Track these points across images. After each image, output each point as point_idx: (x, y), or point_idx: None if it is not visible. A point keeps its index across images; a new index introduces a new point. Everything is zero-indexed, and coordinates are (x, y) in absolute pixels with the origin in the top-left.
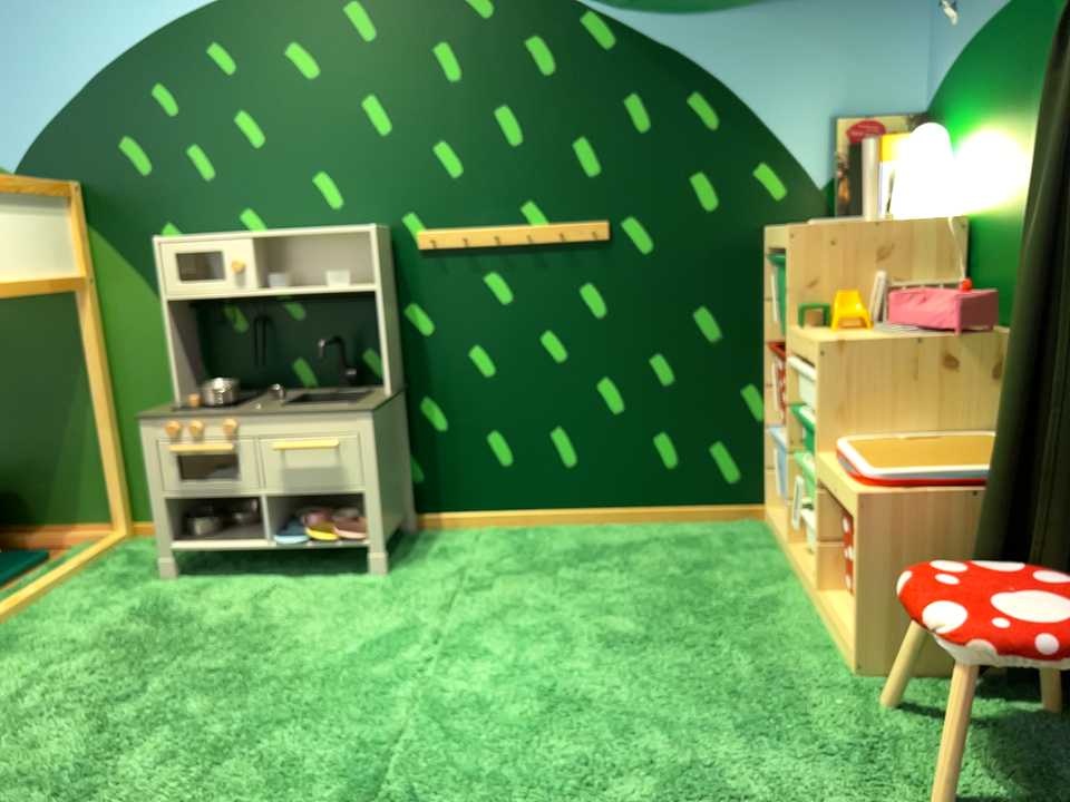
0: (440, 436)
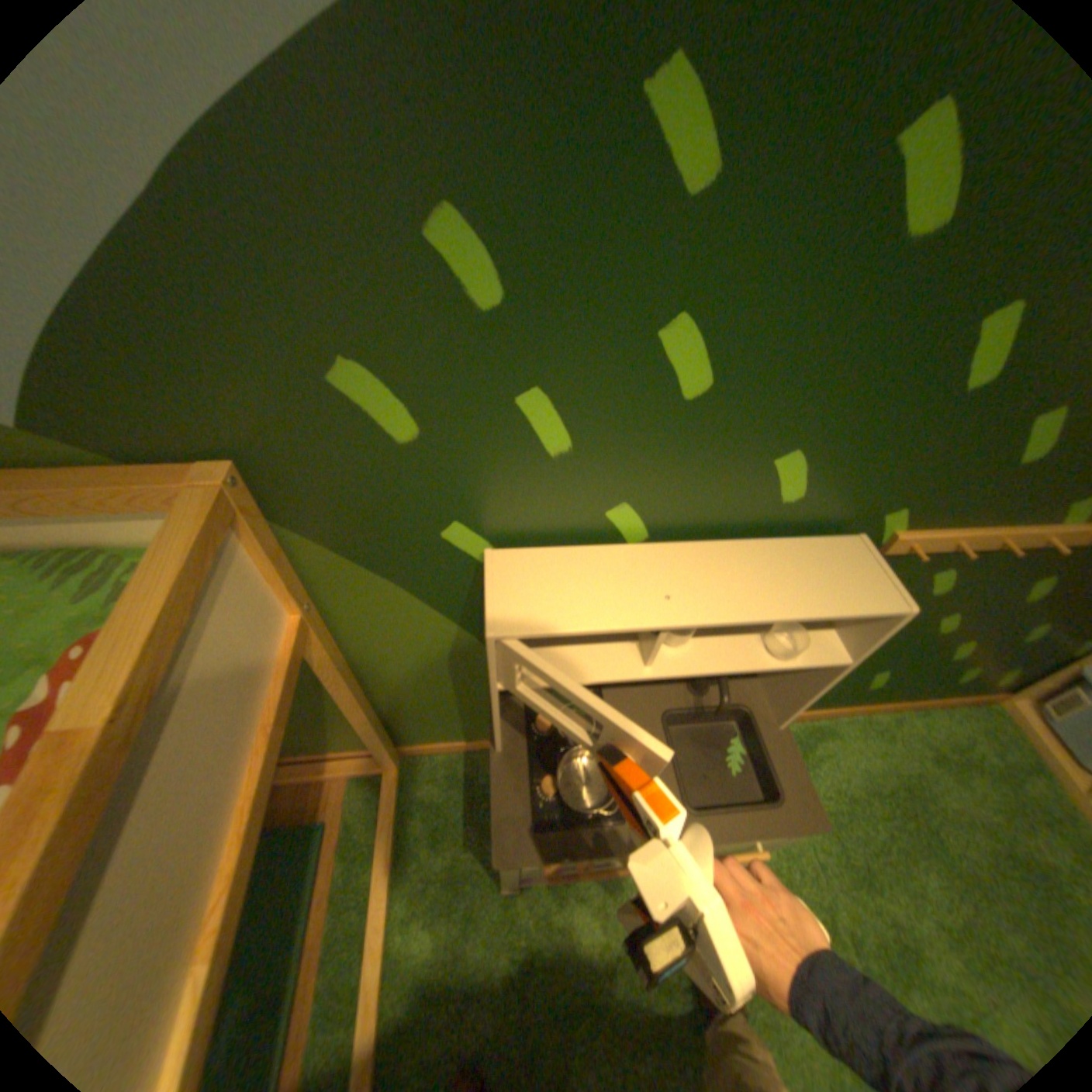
0: None
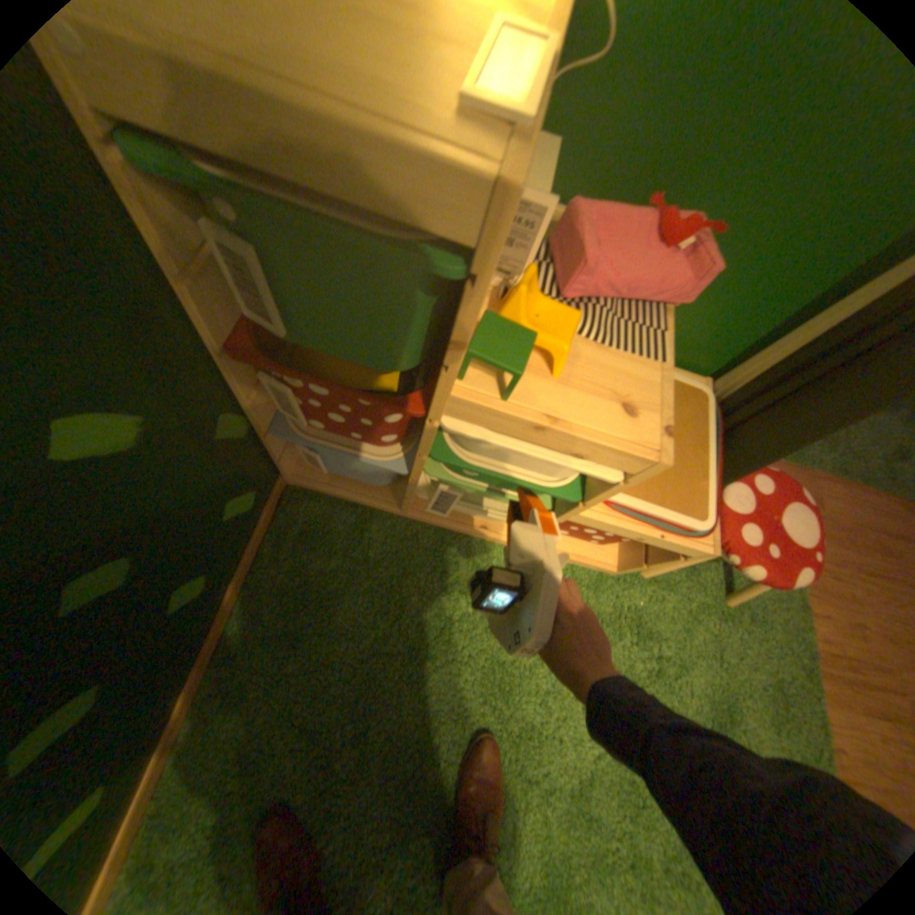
0: None
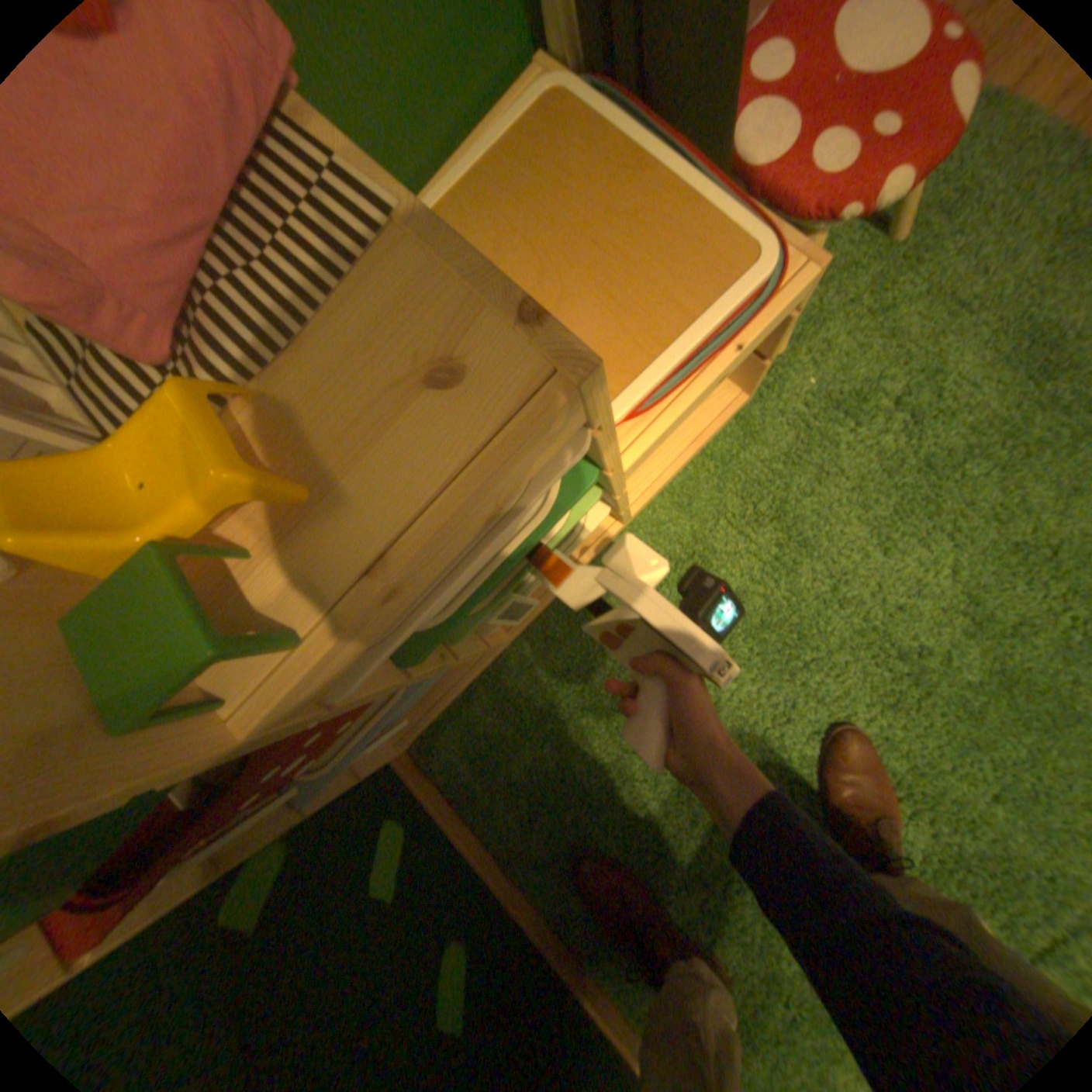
0: None
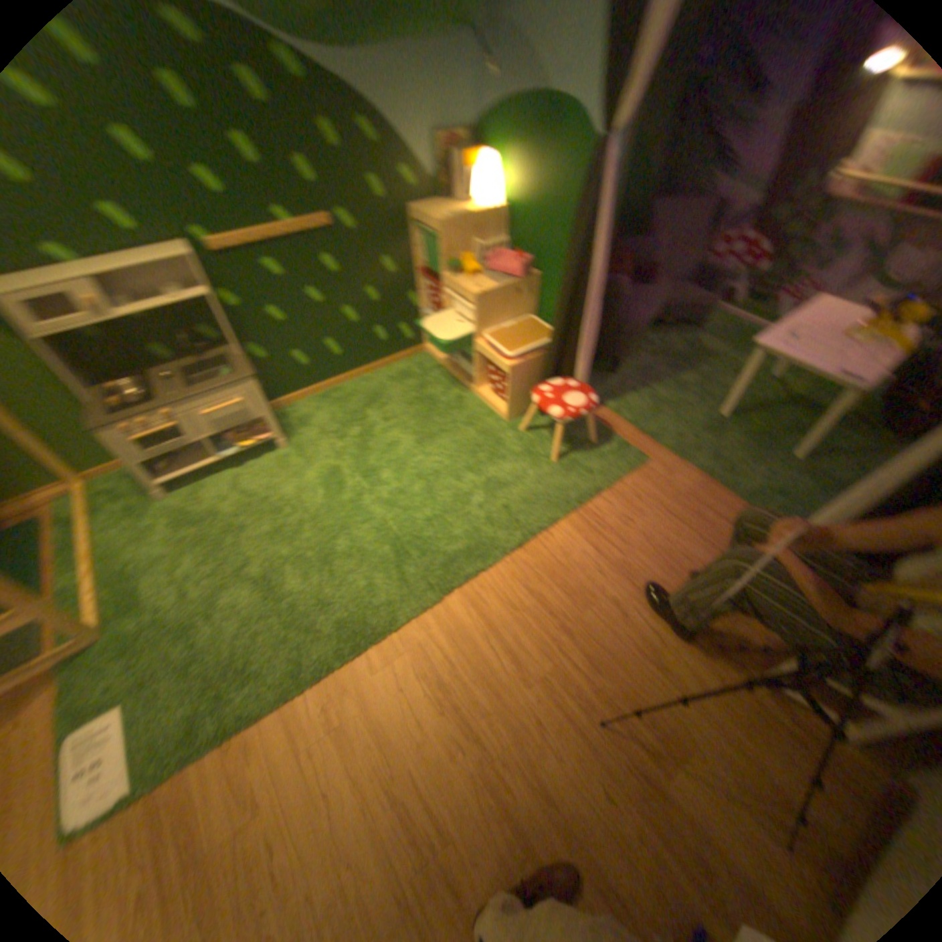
0: (262, 362)
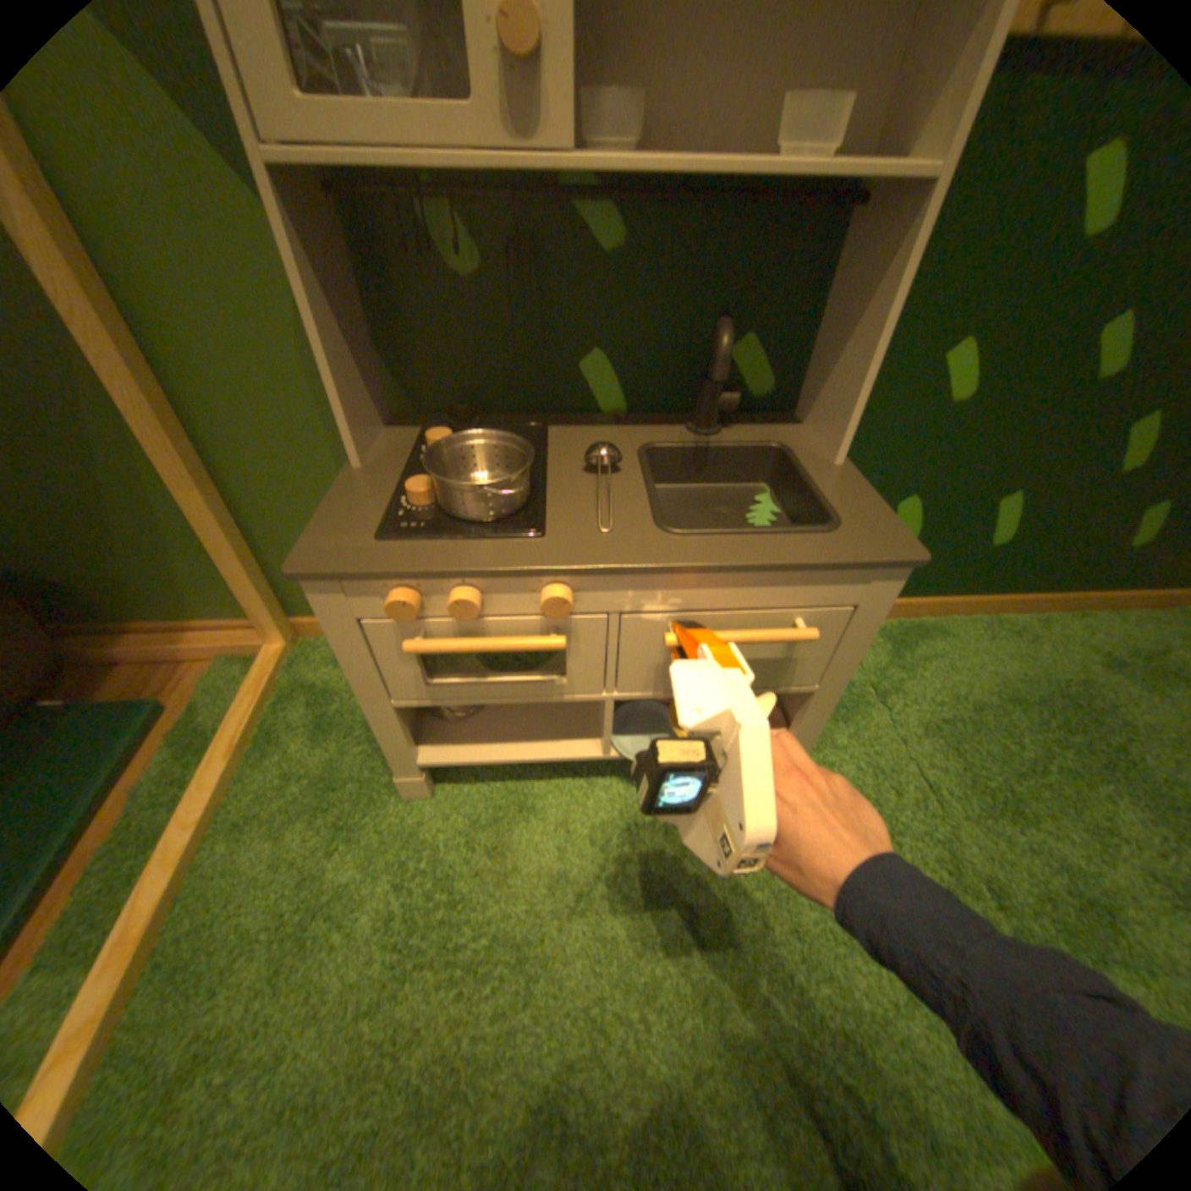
0: None
